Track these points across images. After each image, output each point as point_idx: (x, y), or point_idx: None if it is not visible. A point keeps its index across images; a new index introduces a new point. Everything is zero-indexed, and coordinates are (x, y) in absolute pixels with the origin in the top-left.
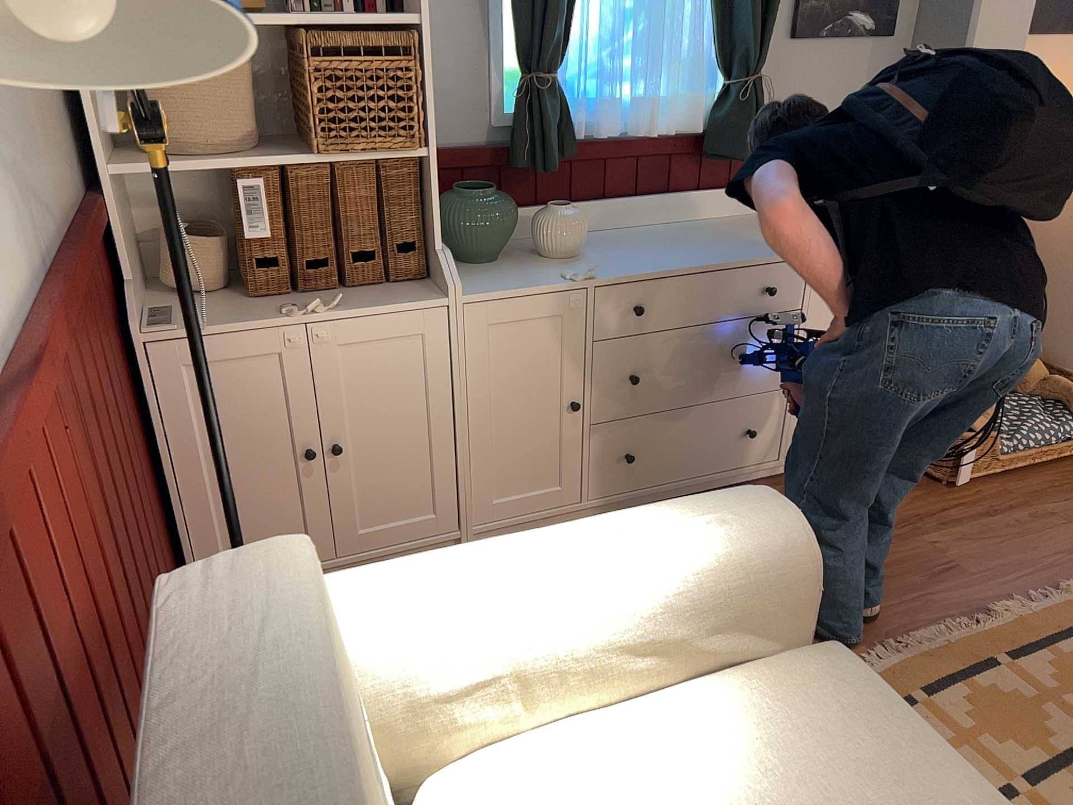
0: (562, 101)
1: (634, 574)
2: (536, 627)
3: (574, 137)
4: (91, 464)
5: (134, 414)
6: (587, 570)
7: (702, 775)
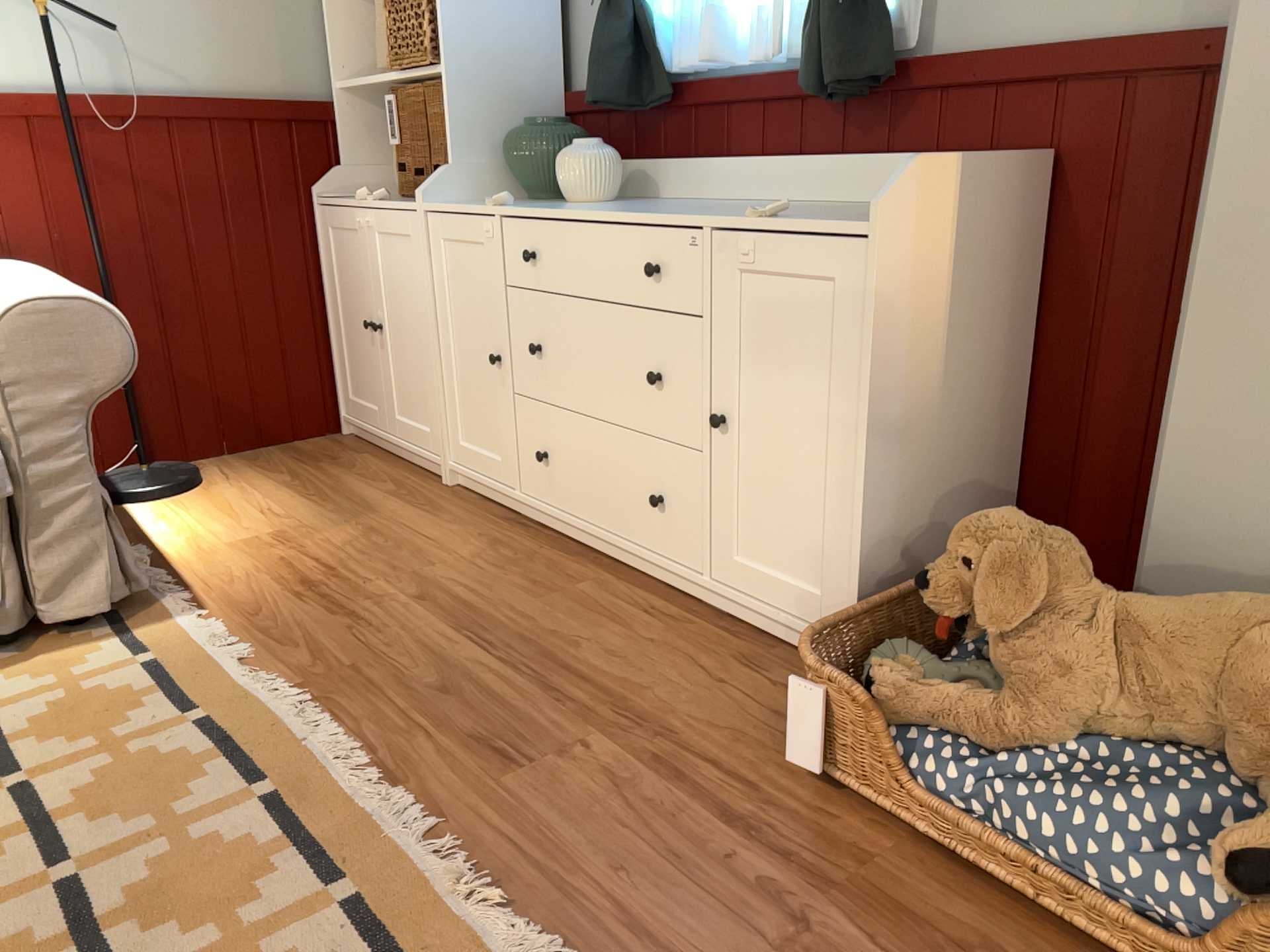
0: (638, 26)
1: None
2: None
3: (664, 72)
4: (115, 208)
5: (301, 252)
6: None
7: None
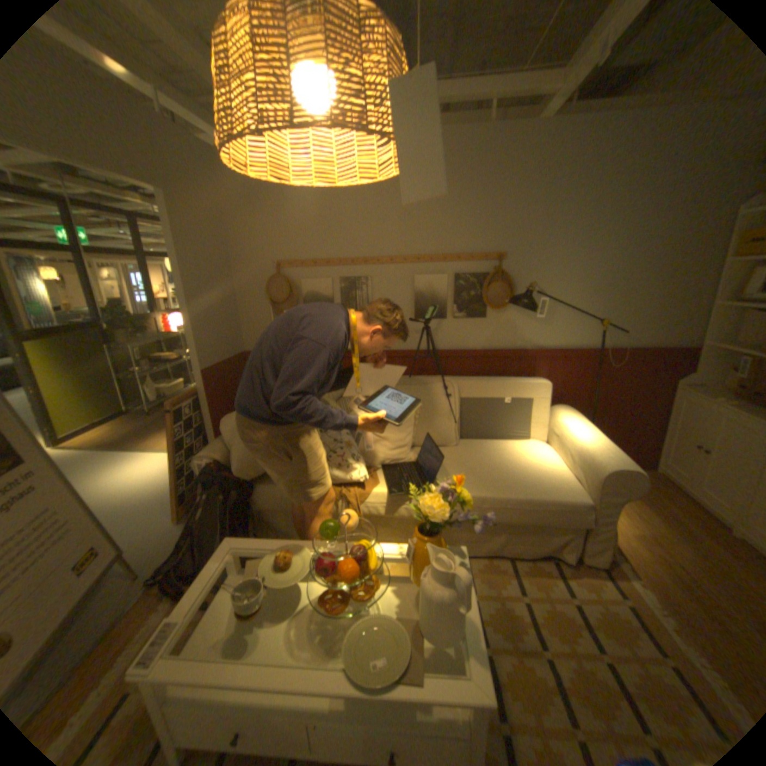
0: None
1: (586, 443)
2: (569, 435)
3: None
4: (598, 384)
5: (664, 403)
6: (585, 437)
7: (542, 467)
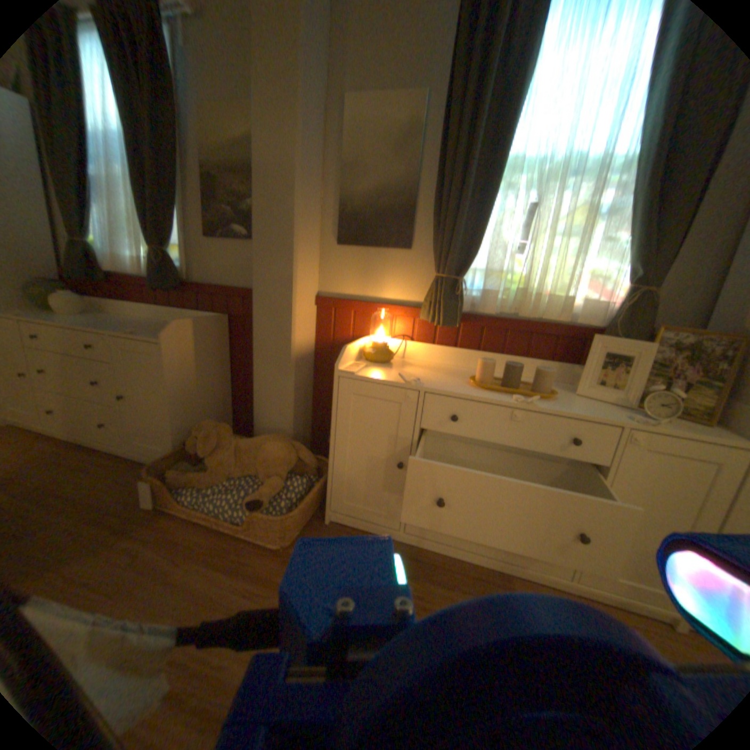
0: (86, 251)
1: None
2: None
3: (100, 269)
4: None
5: None
6: None
7: None
